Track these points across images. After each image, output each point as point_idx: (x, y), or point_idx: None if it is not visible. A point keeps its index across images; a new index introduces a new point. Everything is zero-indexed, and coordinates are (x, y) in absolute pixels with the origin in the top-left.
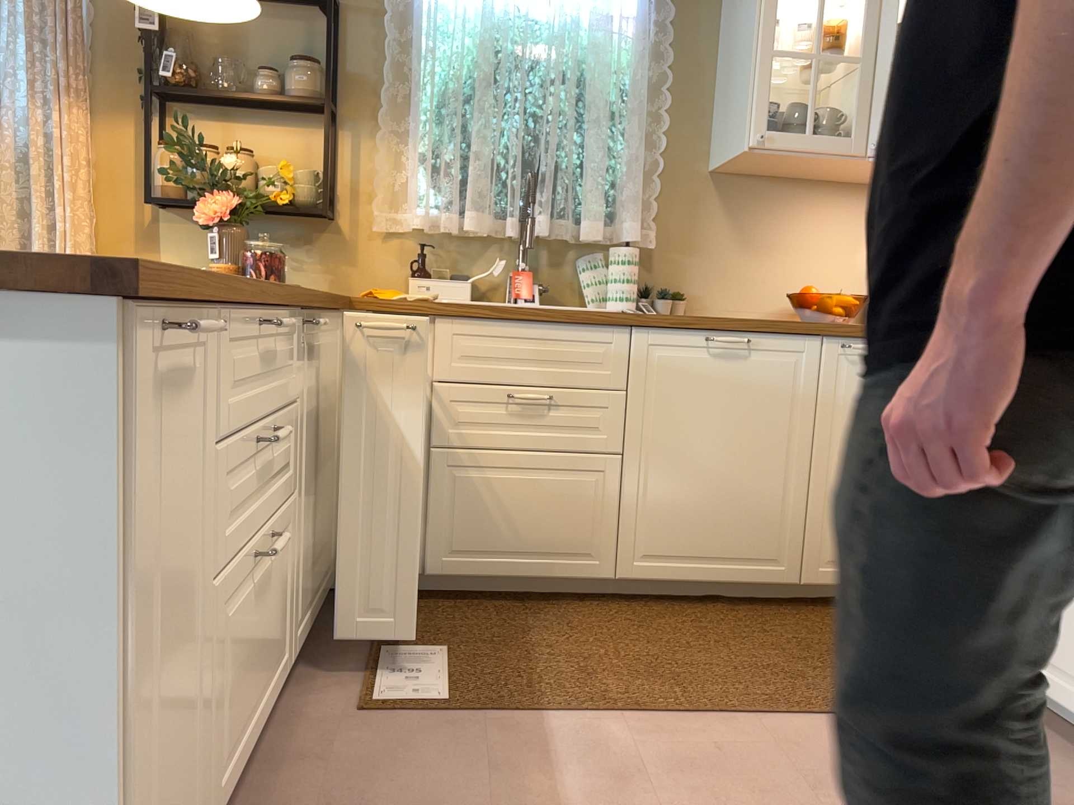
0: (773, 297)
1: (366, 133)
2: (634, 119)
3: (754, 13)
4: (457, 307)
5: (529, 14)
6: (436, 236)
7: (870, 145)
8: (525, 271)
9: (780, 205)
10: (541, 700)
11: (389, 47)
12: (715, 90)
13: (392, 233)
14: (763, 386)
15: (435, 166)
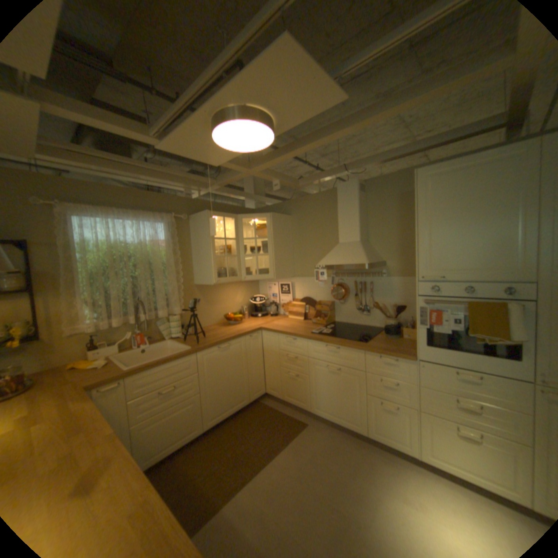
0: (217, 317)
1: (49, 298)
2: (171, 276)
3: (208, 246)
4: (134, 373)
5: (125, 244)
6: (95, 332)
7: (242, 278)
8: (137, 334)
9: (215, 291)
10: (216, 505)
11: (58, 261)
12: (192, 261)
13: (72, 337)
14: (233, 356)
15: (90, 305)
